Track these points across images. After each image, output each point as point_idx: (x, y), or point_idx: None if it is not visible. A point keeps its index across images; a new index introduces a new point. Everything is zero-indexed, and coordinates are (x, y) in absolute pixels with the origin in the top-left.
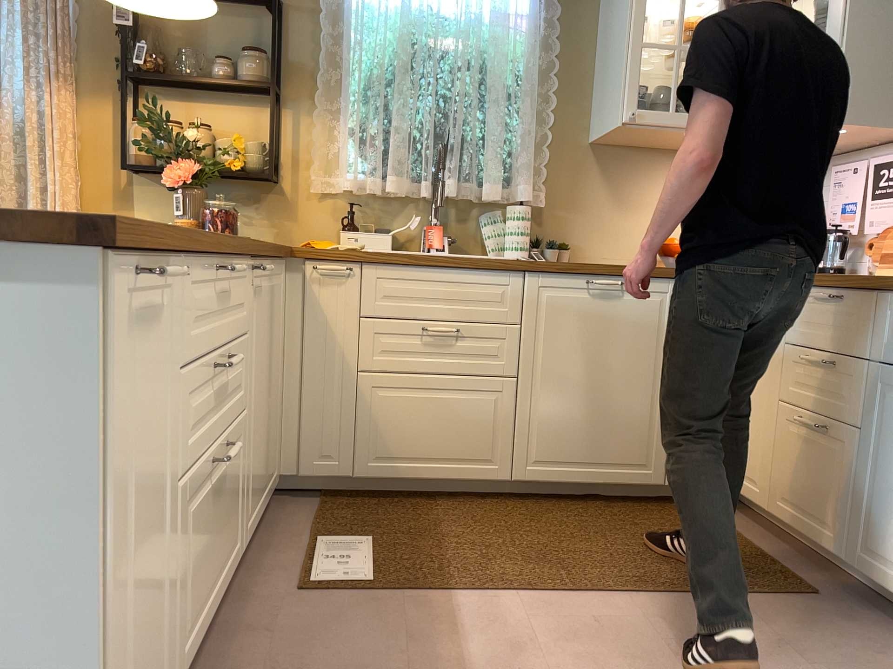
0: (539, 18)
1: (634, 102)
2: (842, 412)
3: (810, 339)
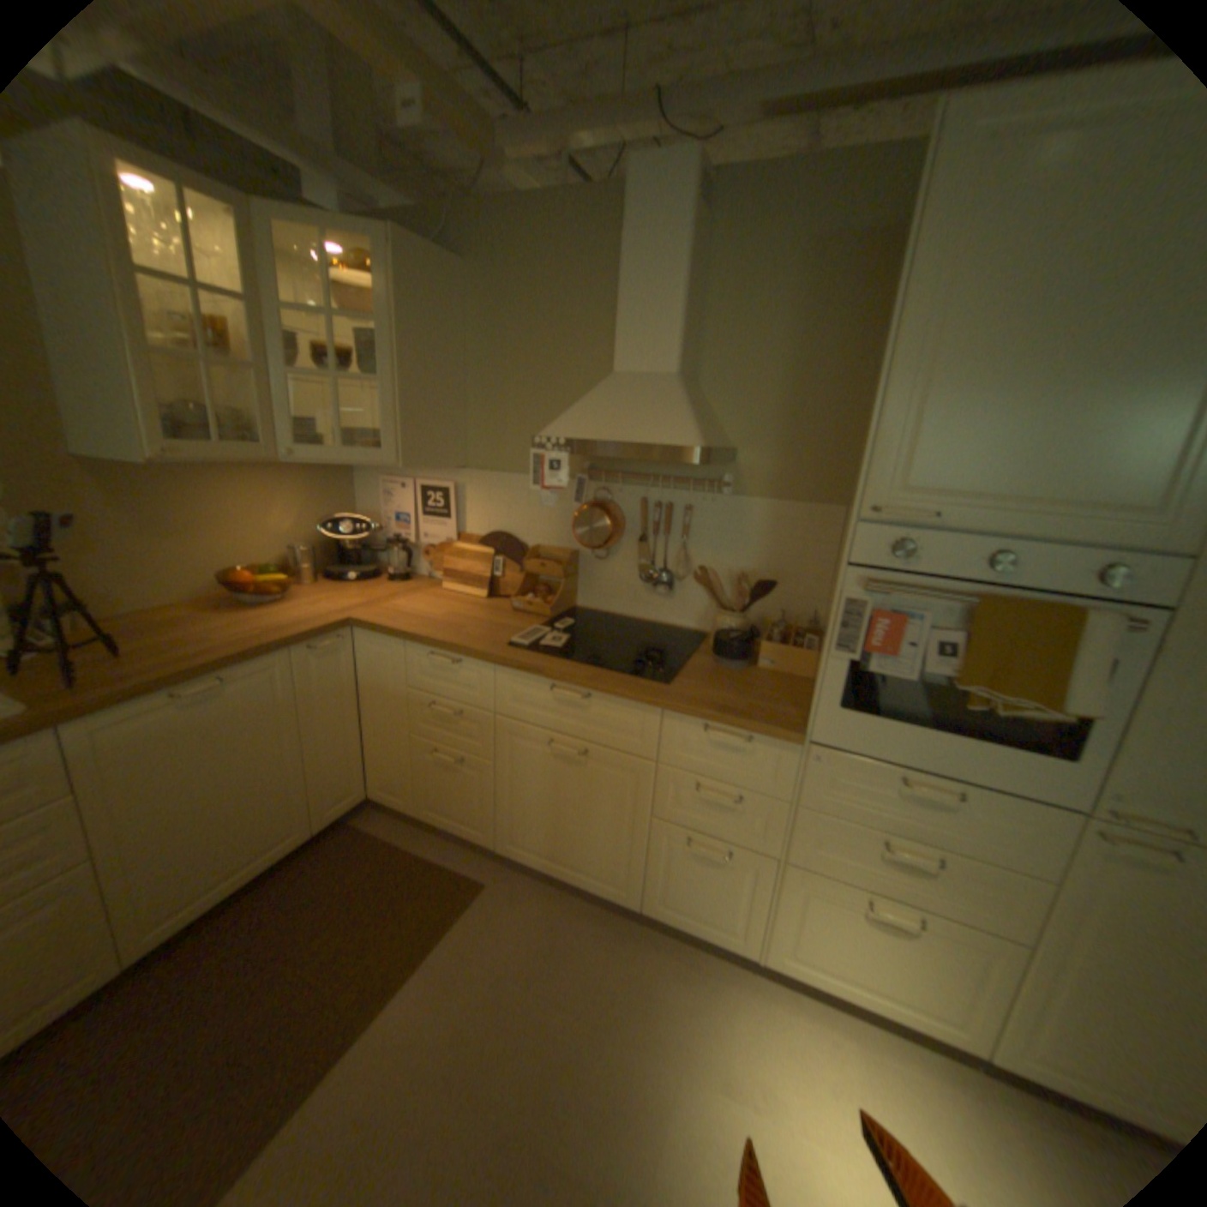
0: None
1: (155, 432)
2: (473, 748)
3: (431, 688)
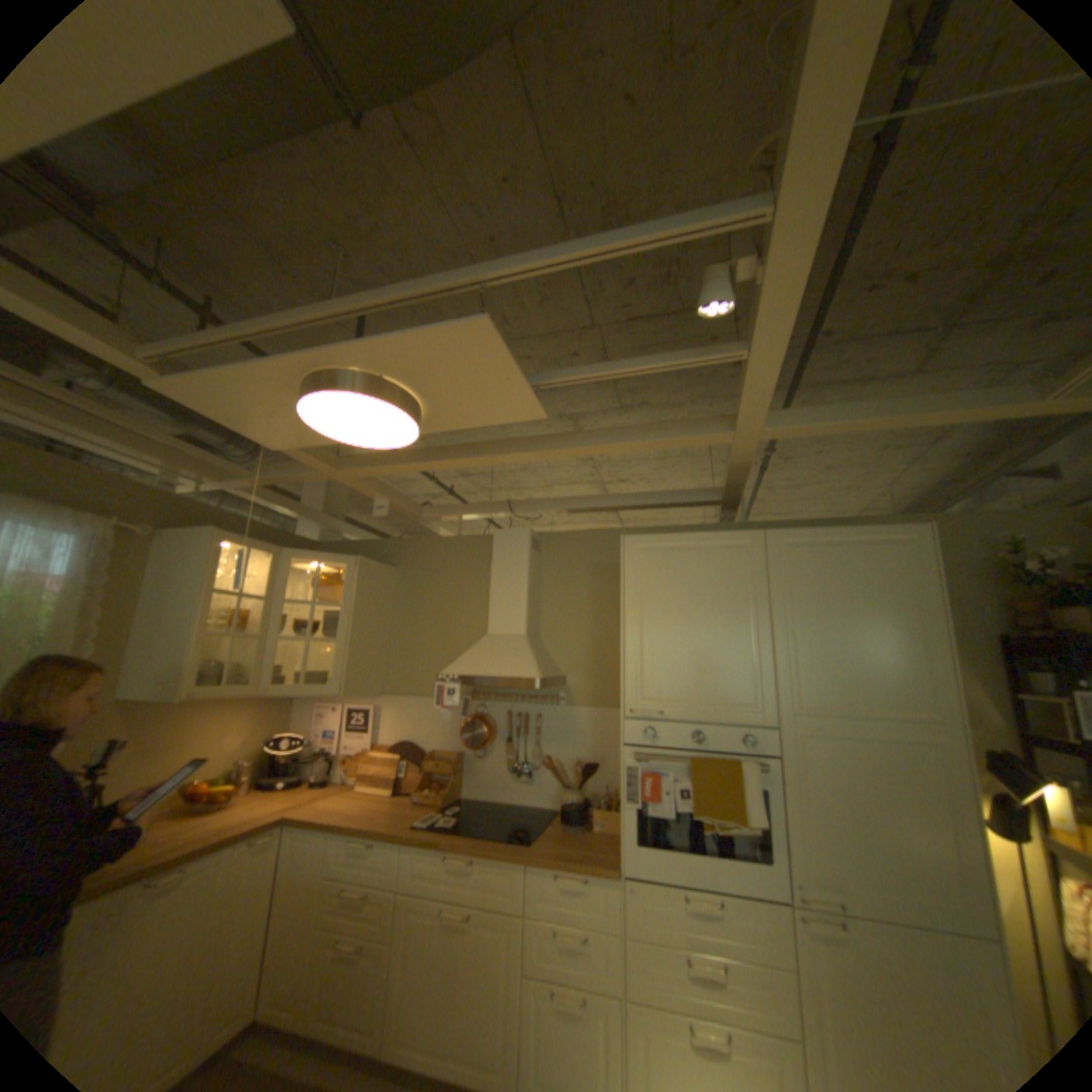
0: (76, 586)
1: (190, 684)
2: (371, 936)
3: (342, 878)
